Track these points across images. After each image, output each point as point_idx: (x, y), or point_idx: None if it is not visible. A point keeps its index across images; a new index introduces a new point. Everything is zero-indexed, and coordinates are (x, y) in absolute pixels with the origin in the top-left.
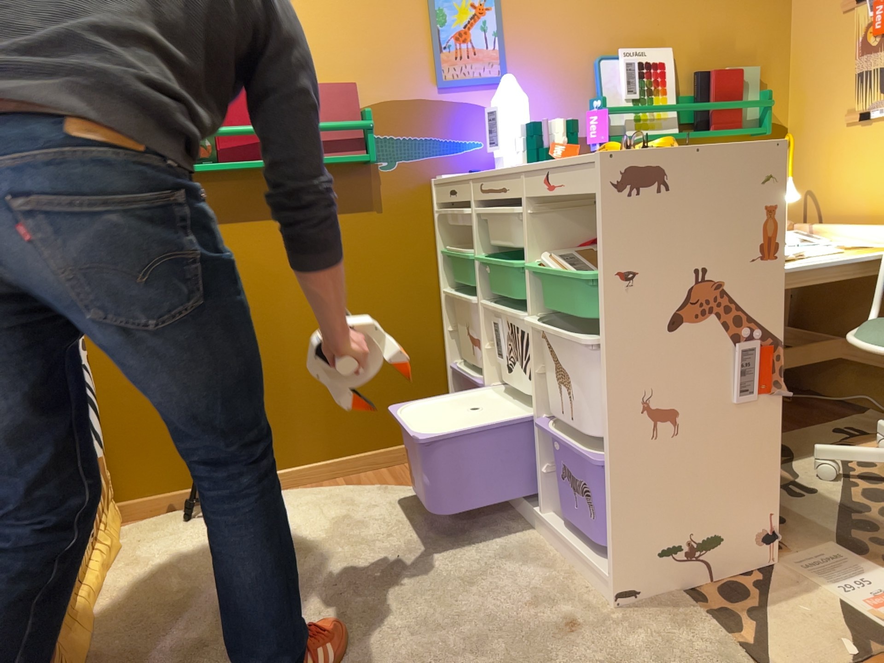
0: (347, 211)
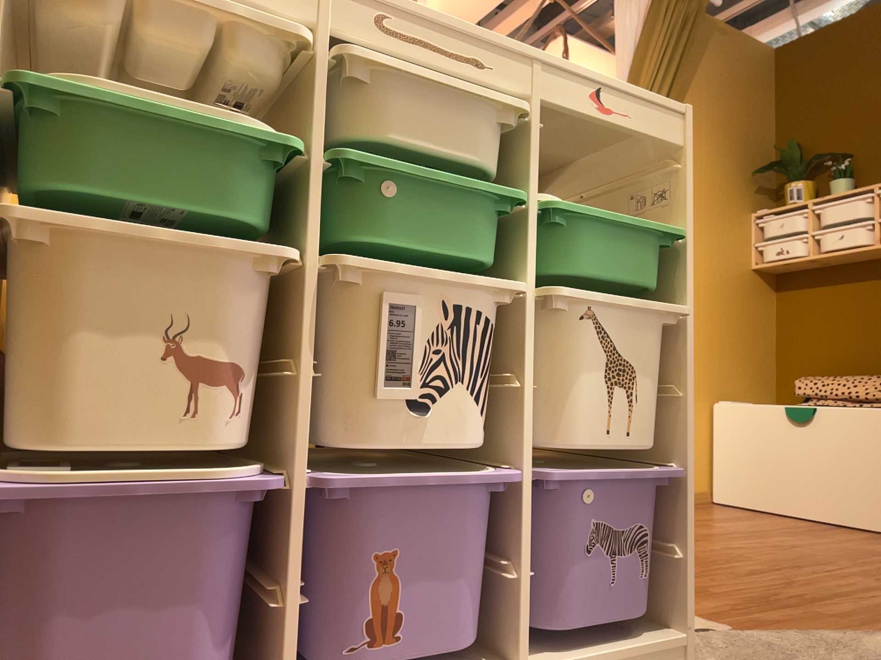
0: None
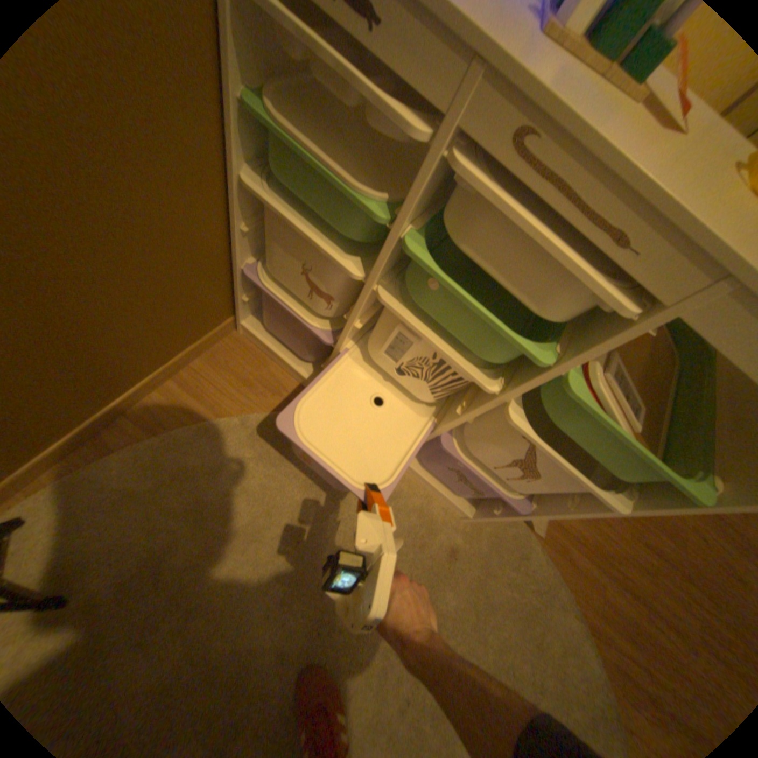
0: None
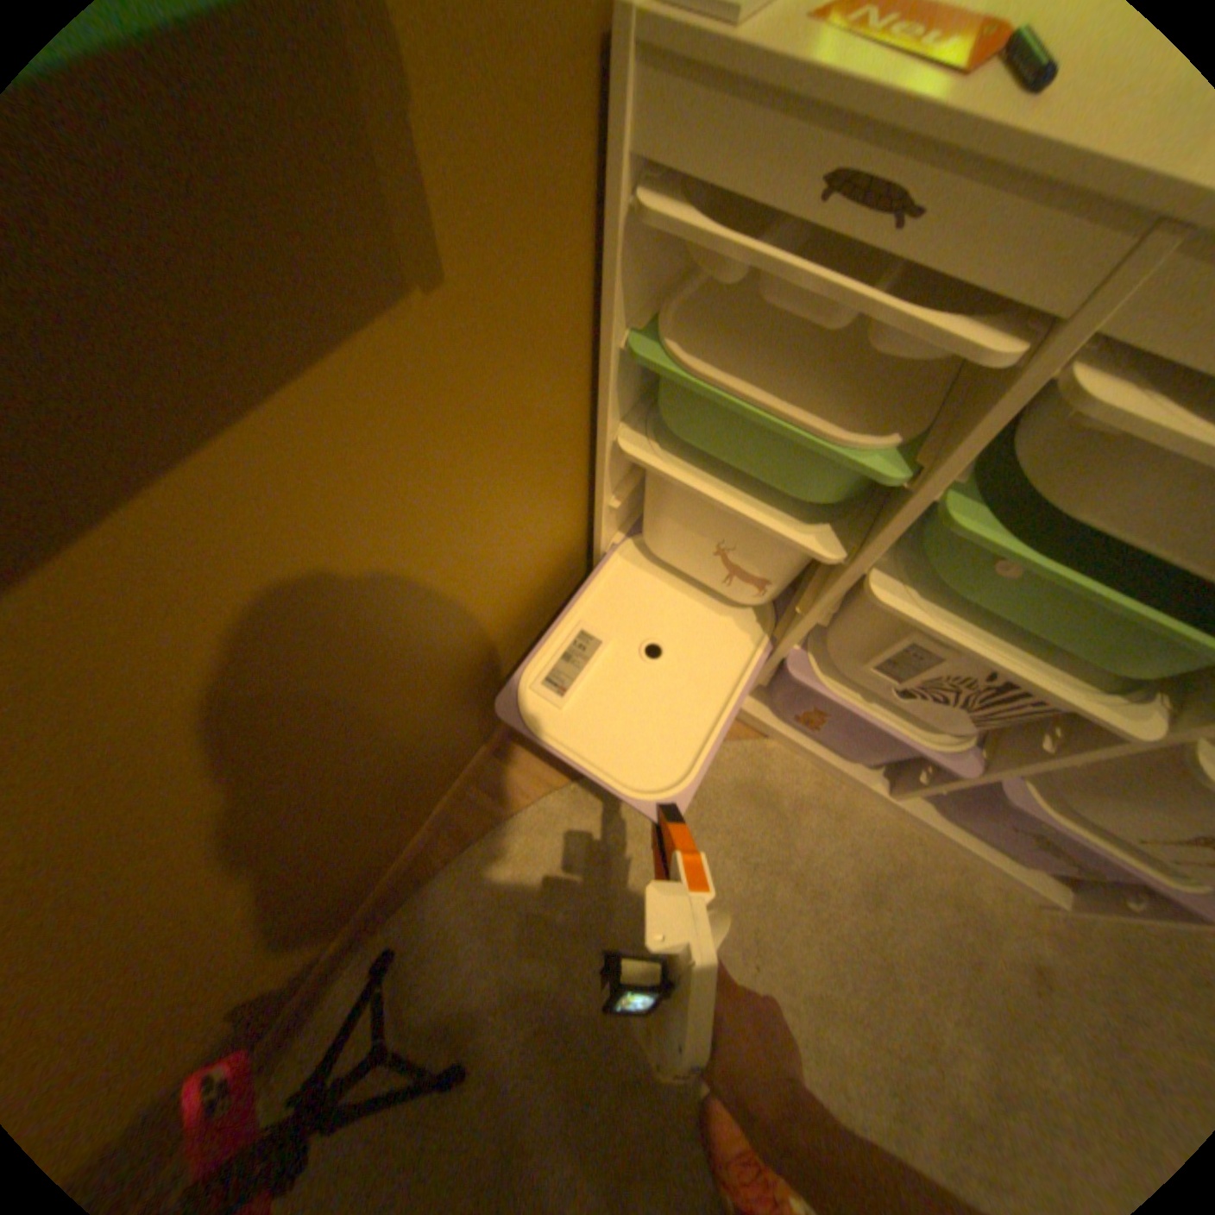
0: (303, 355)
